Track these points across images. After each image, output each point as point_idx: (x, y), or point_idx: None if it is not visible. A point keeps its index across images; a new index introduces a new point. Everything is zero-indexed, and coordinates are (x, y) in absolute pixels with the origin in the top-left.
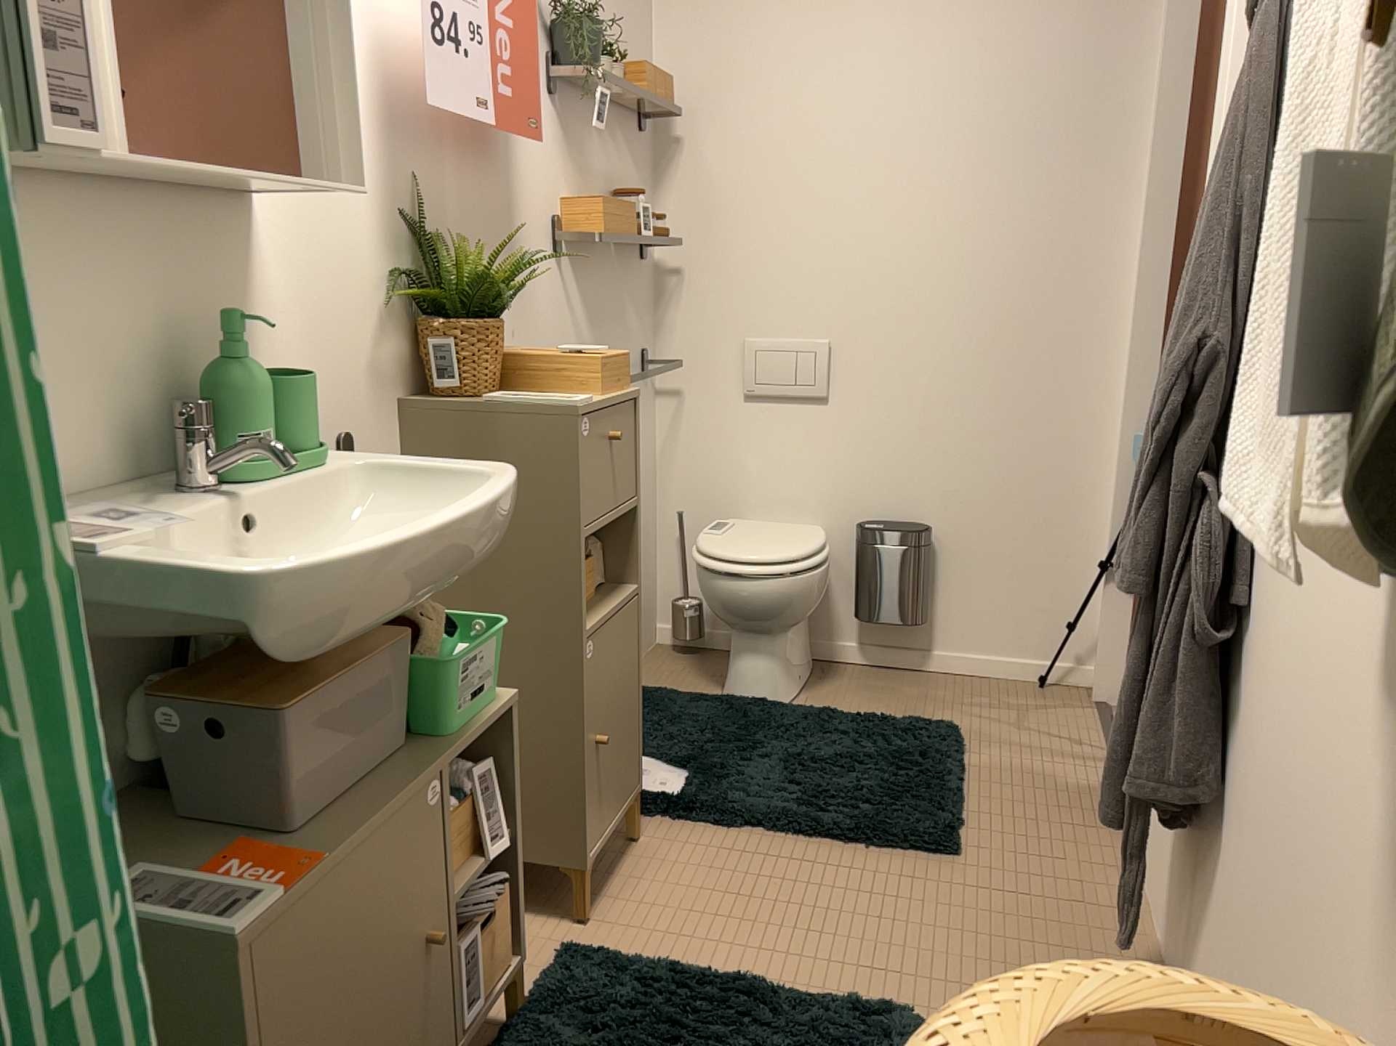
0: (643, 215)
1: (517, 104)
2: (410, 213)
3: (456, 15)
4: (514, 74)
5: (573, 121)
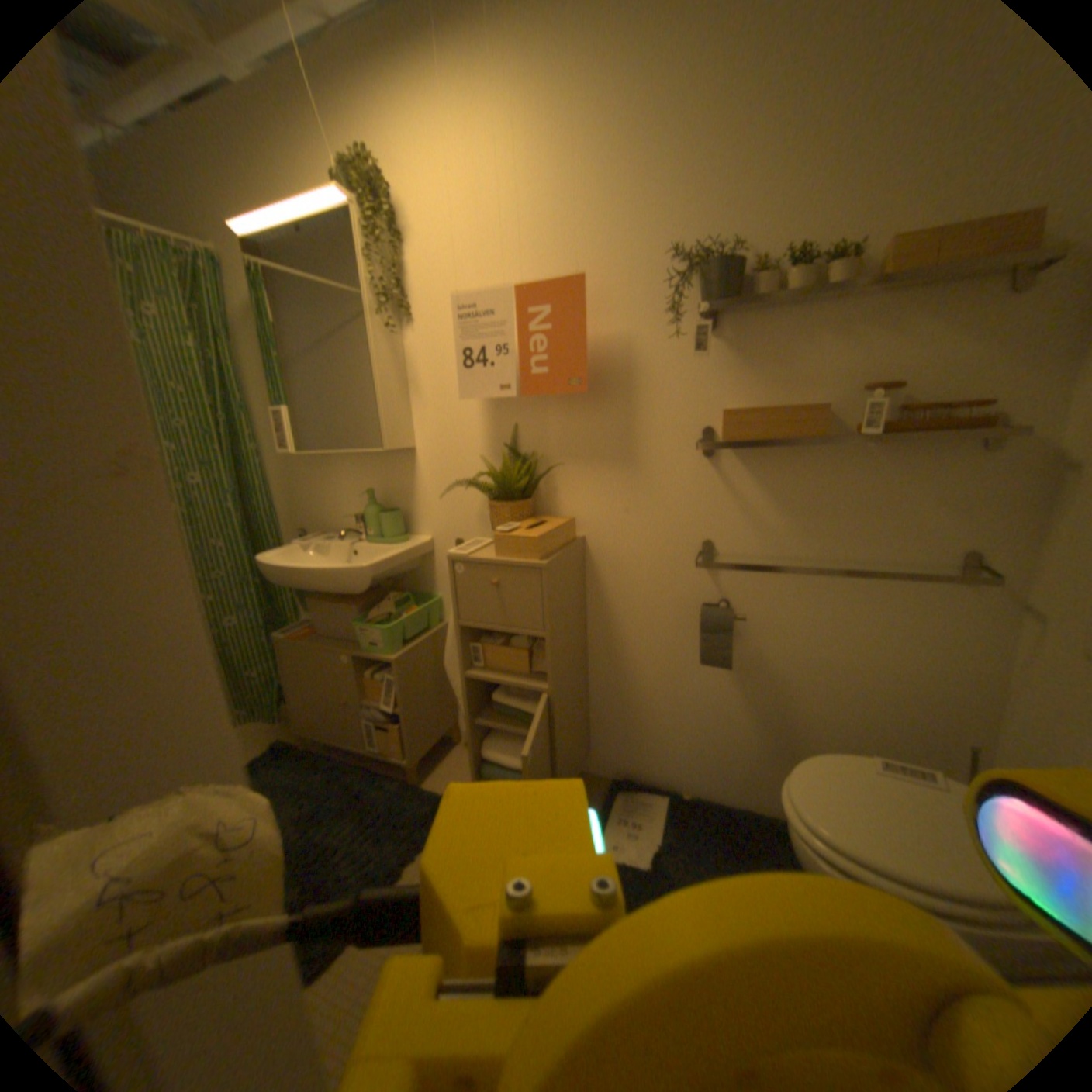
0: (873, 405)
1: (552, 371)
2: (510, 443)
3: (483, 343)
4: (551, 352)
5: (764, 332)
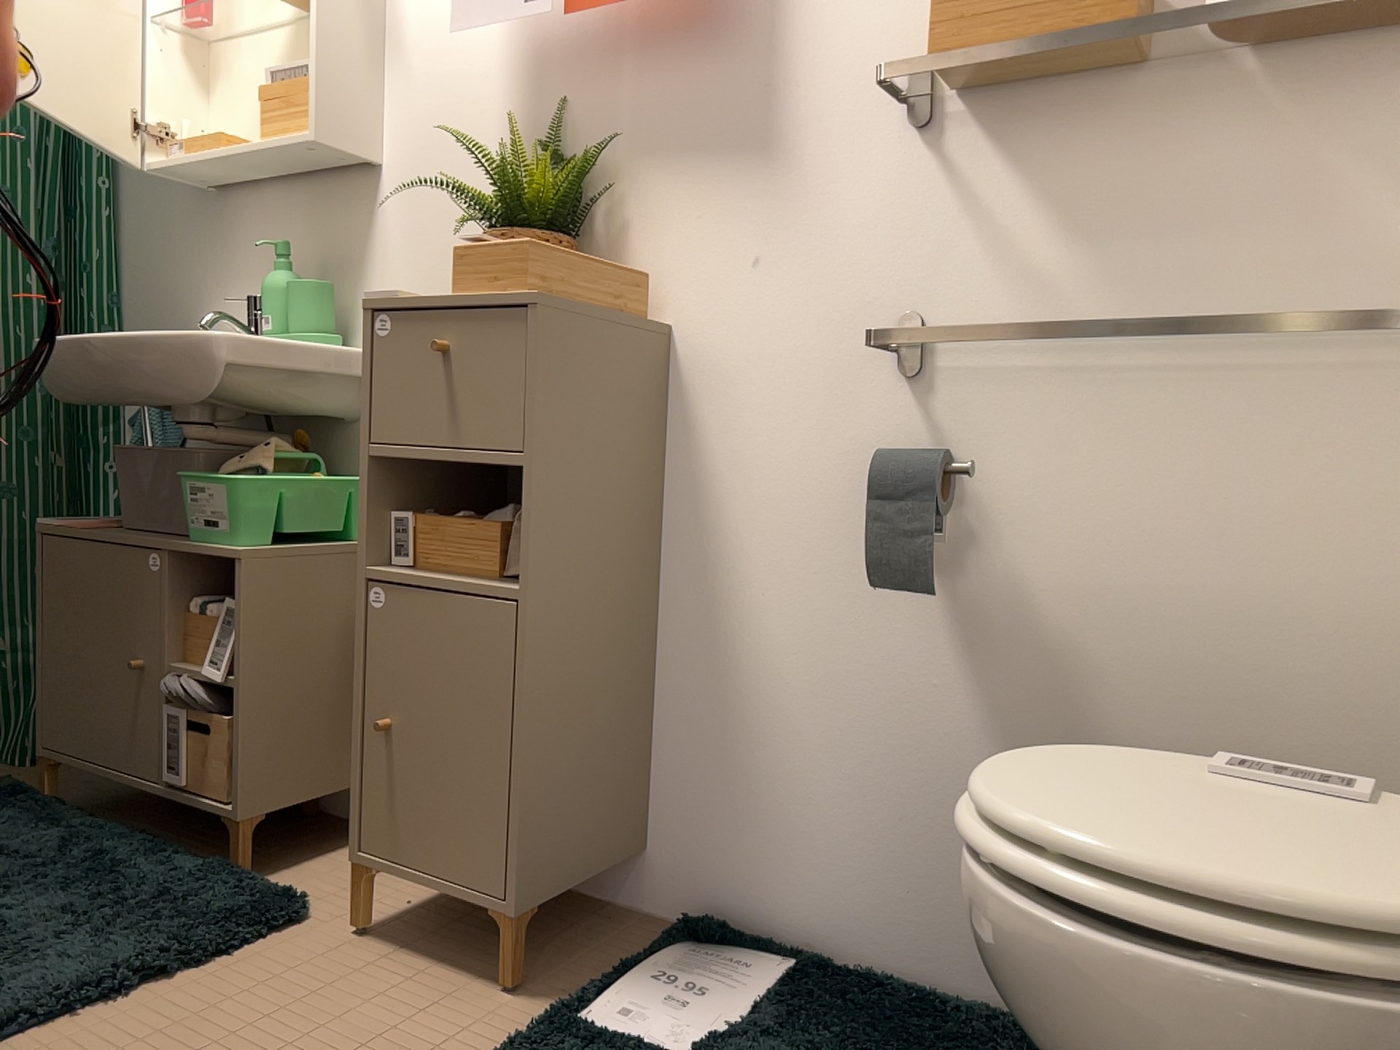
0: None
1: None
2: (551, 144)
3: None
4: None
5: None
